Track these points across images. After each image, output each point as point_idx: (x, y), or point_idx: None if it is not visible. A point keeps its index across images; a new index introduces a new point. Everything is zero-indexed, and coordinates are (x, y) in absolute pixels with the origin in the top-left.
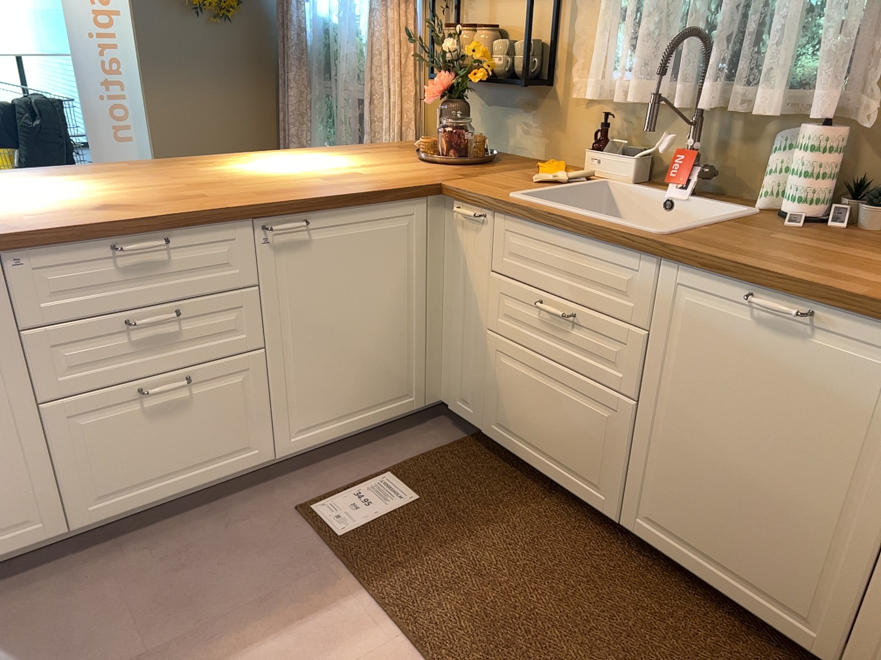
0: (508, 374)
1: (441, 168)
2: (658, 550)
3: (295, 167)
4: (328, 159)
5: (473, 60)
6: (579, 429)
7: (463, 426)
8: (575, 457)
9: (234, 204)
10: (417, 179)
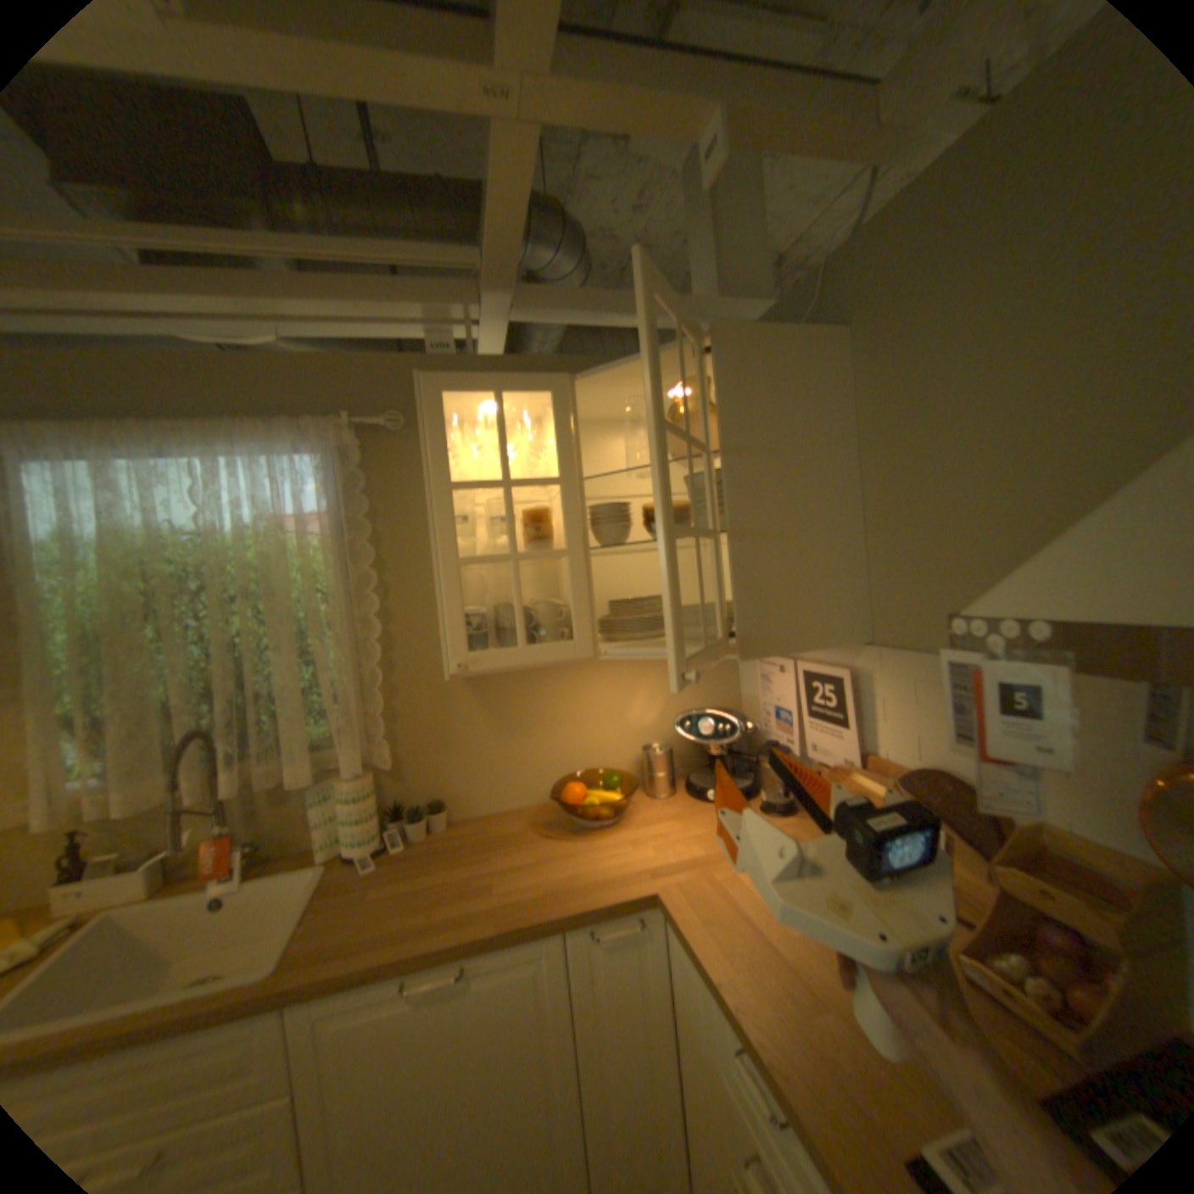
0: None
1: None
2: None
3: None
4: None
5: None
6: None
7: None
8: None
9: None
10: None
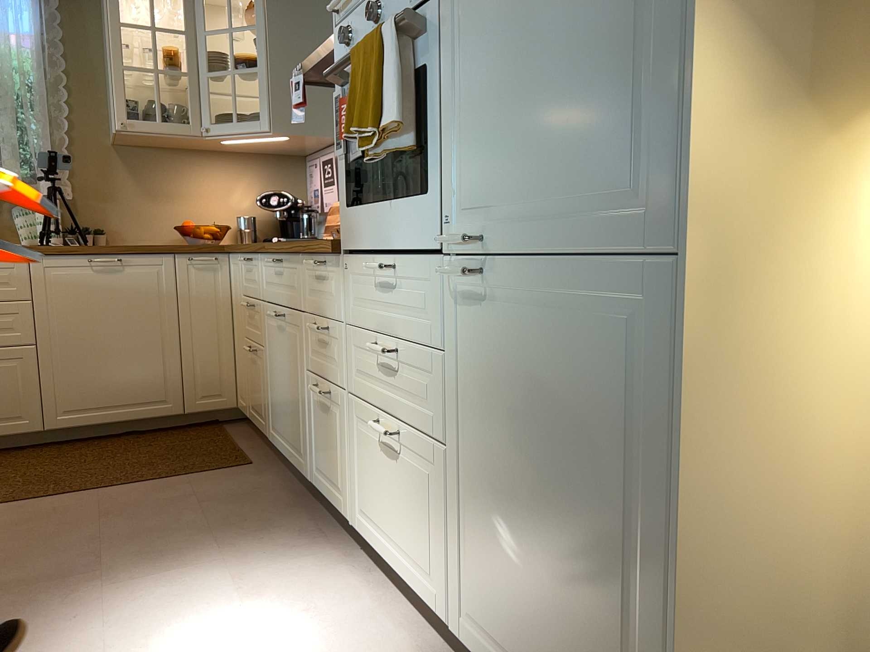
0: None
1: None
2: (77, 426)
3: None
4: None
5: None
6: None
7: None
8: None
9: None
10: None
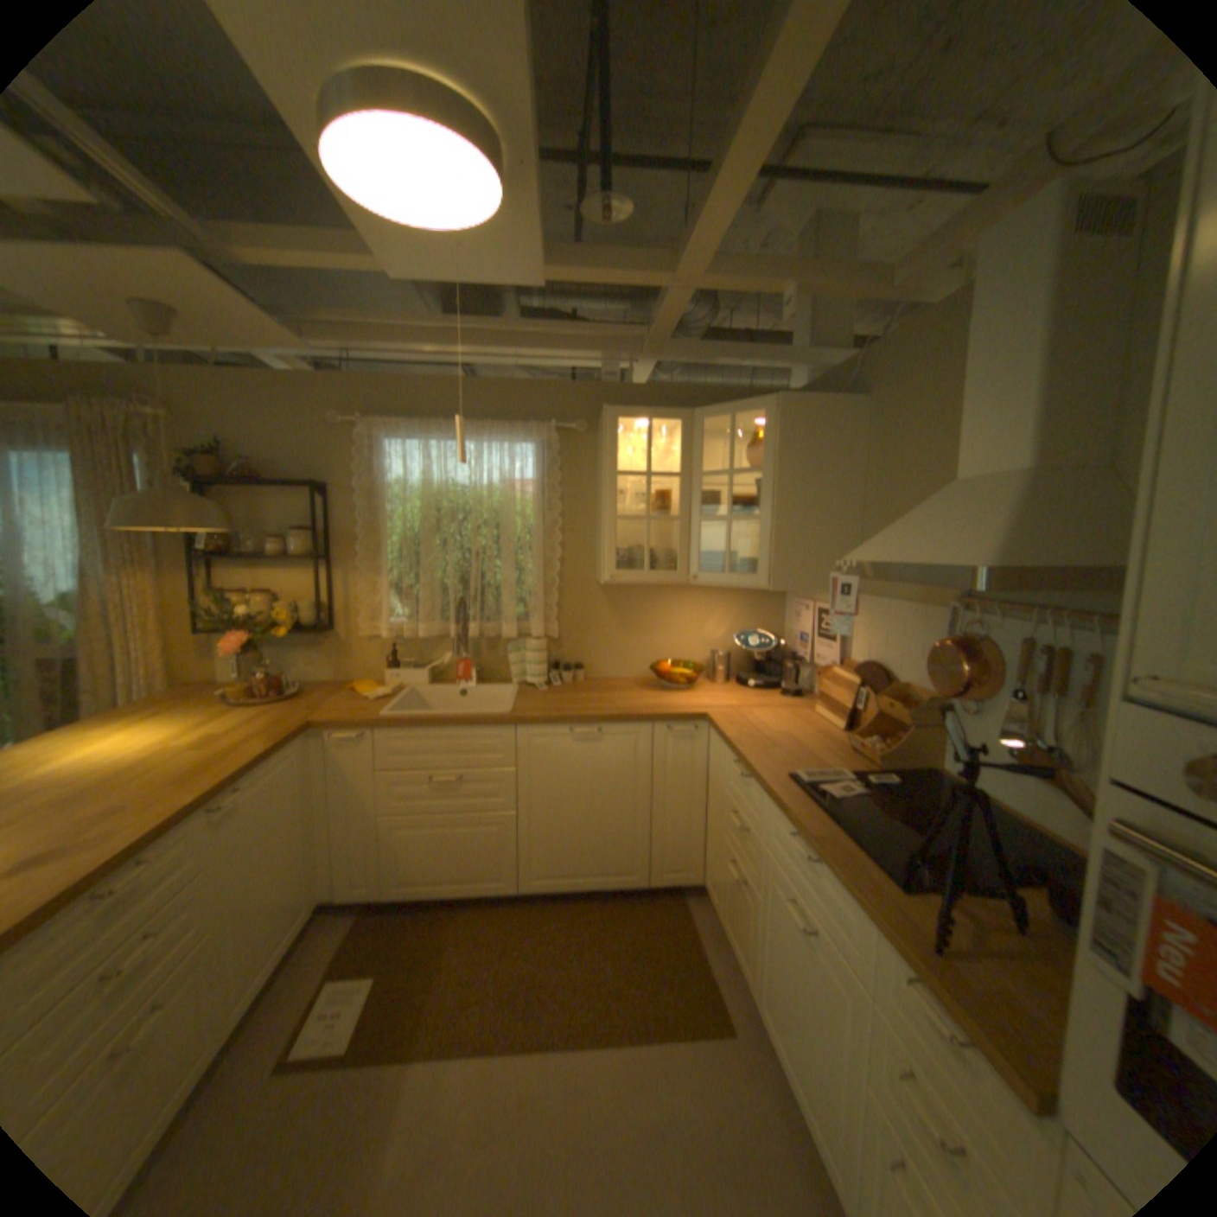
0: (404, 841)
1: (270, 707)
2: (547, 892)
3: (124, 748)
4: (136, 730)
5: (272, 618)
6: (476, 849)
7: (342, 912)
8: (477, 870)
9: (181, 798)
10: (282, 723)
